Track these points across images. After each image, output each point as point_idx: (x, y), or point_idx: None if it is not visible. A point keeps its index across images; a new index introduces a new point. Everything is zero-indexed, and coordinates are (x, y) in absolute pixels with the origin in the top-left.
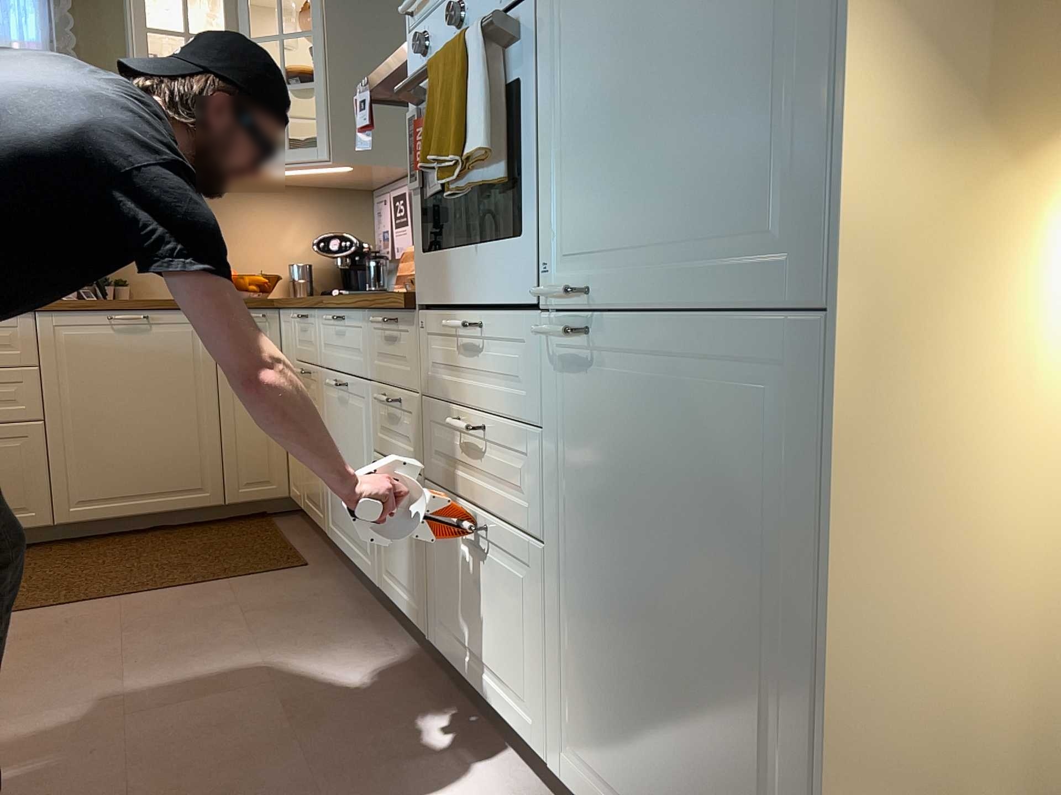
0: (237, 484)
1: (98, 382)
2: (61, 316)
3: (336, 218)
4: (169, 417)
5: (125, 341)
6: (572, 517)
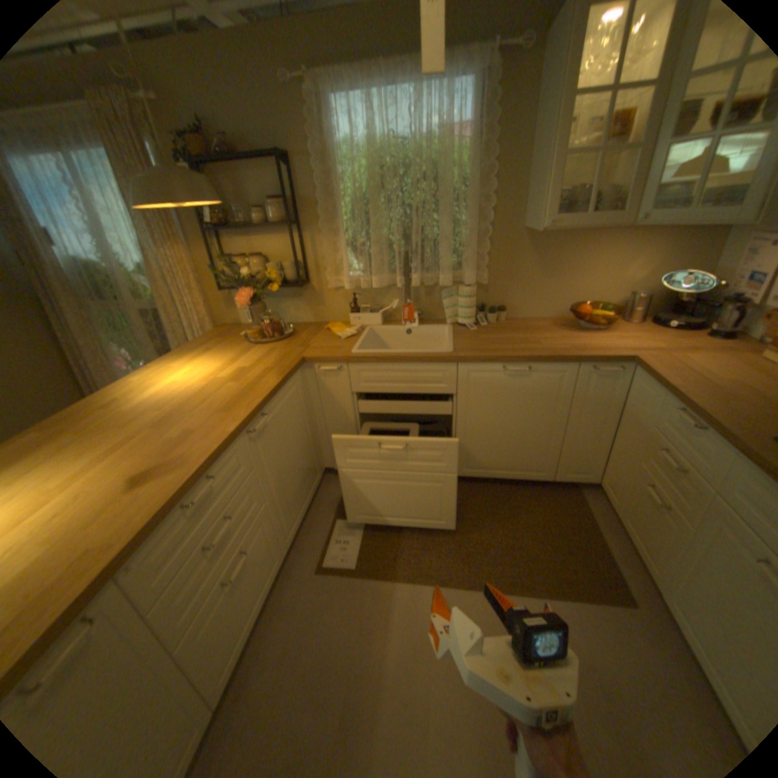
0: (566, 472)
1: (489, 406)
2: (473, 365)
3: (686, 247)
4: (530, 430)
5: (512, 382)
6: None
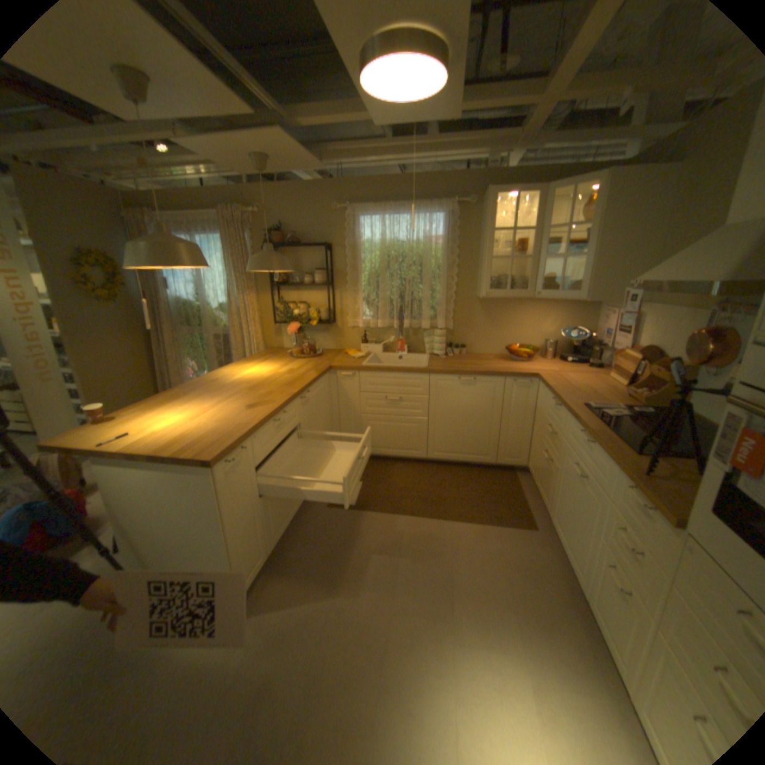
0: (503, 457)
1: (450, 405)
2: (439, 376)
3: (576, 314)
4: (477, 423)
5: (463, 389)
6: None
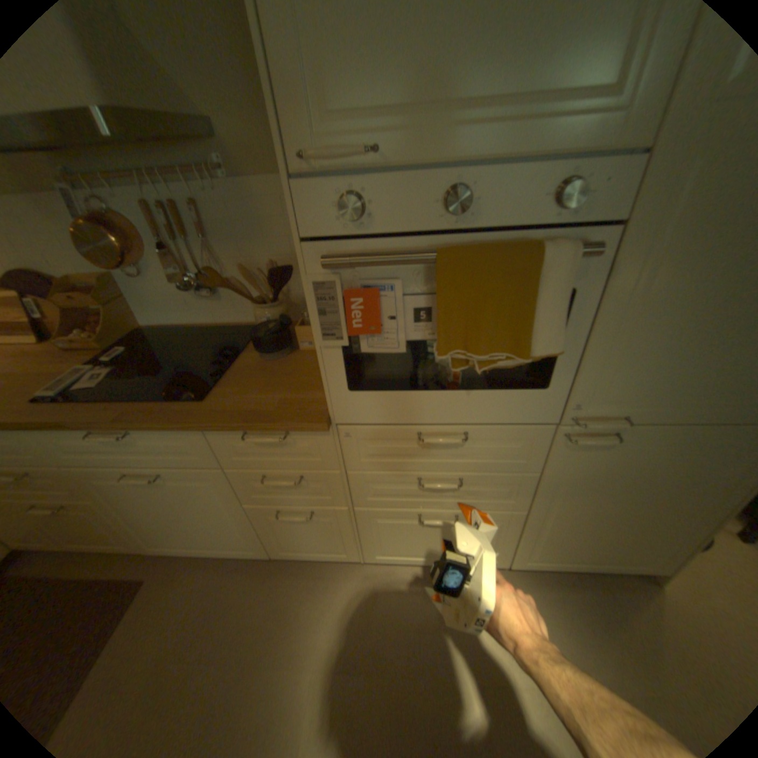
0: None
1: None
2: None
3: None
4: None
5: None
6: (559, 499)
